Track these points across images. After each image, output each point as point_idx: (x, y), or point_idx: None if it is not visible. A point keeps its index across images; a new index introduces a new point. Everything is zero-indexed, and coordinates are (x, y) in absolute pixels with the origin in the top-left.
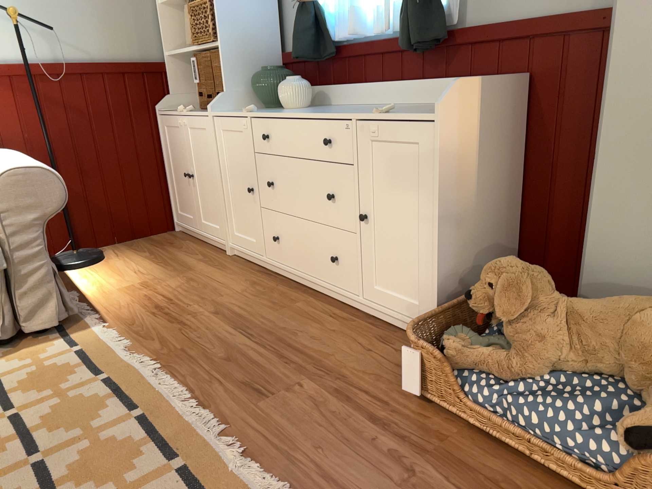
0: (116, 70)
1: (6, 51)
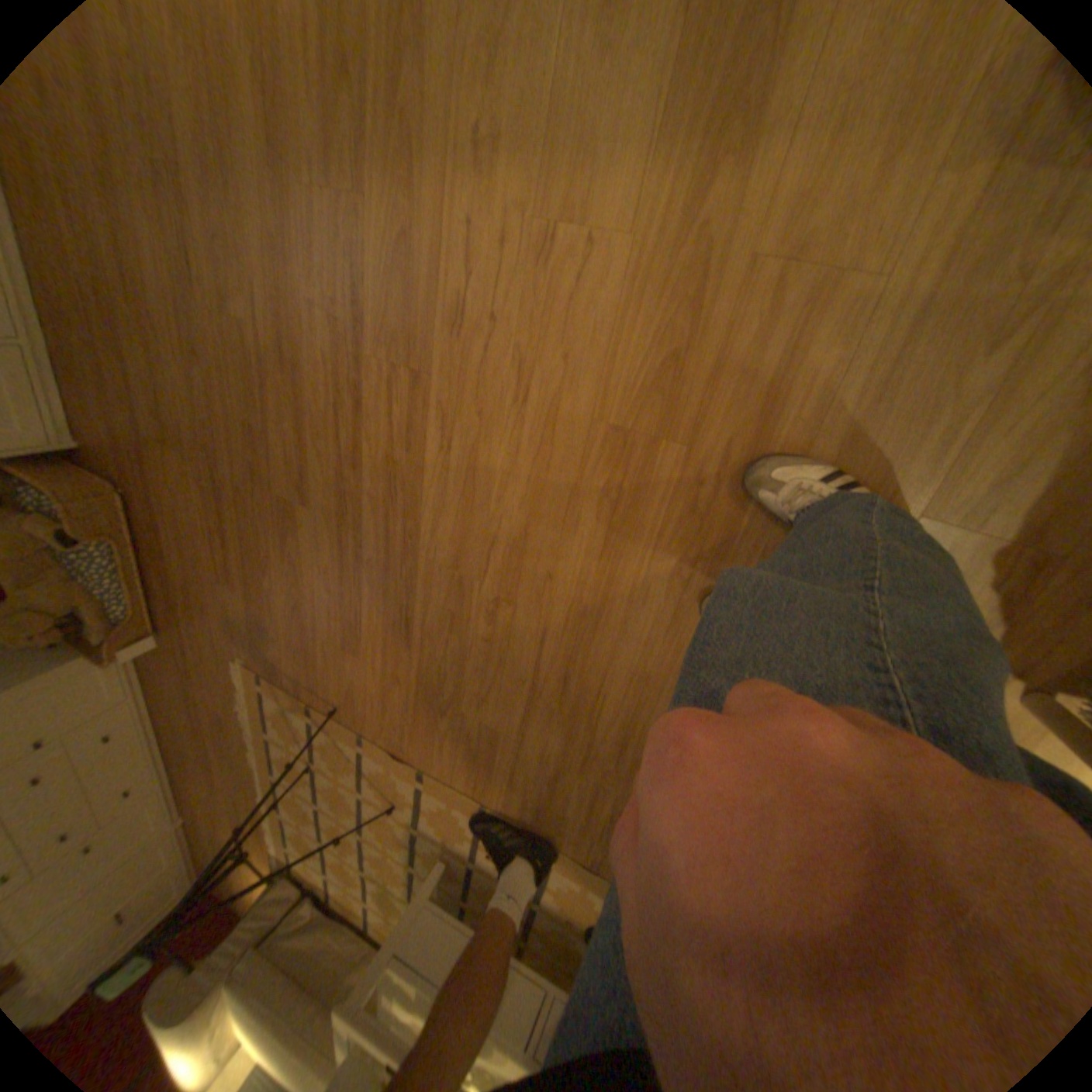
0: None
1: None
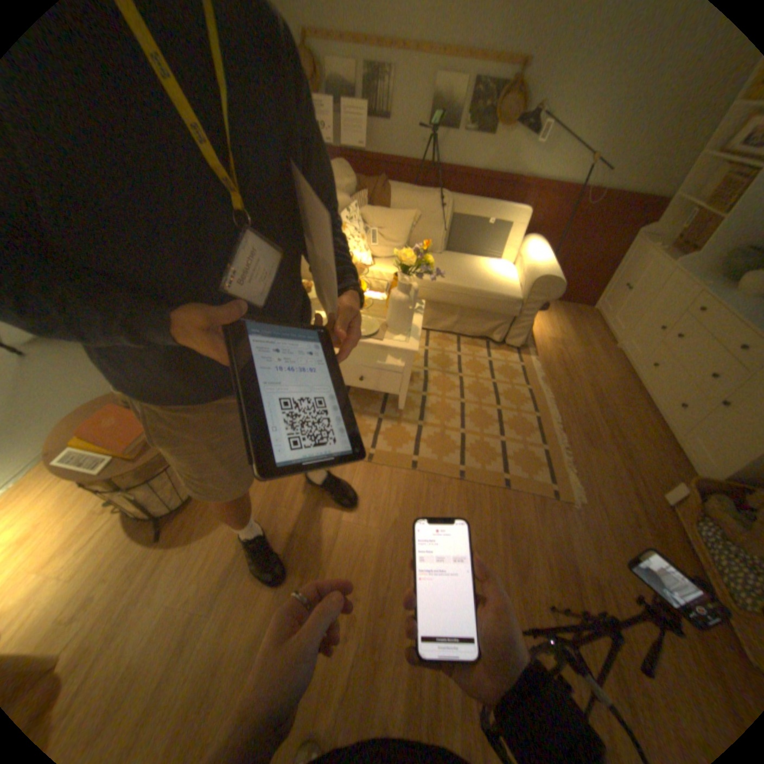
0: (632, 197)
1: (575, 173)
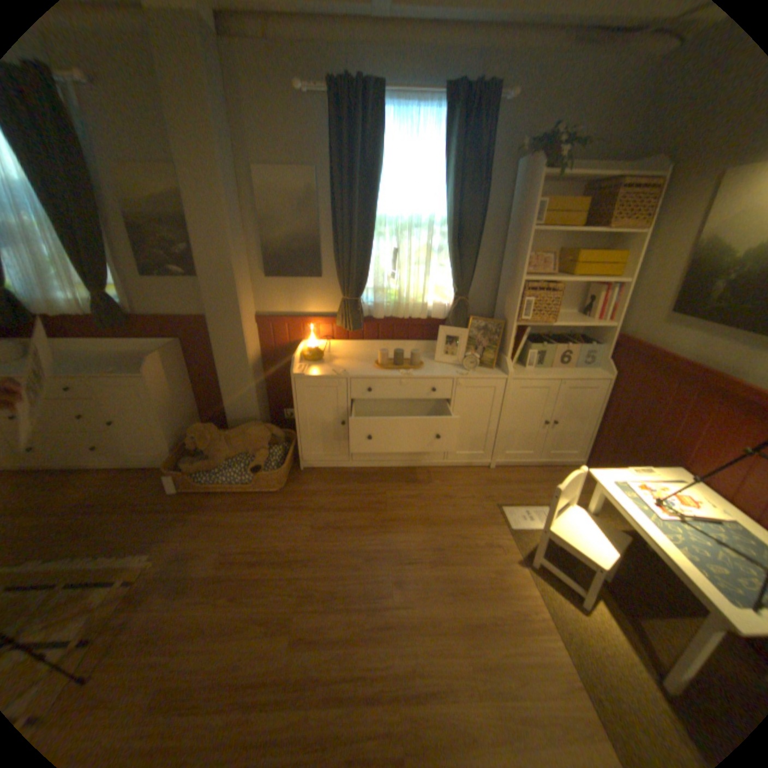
0: None
1: None
